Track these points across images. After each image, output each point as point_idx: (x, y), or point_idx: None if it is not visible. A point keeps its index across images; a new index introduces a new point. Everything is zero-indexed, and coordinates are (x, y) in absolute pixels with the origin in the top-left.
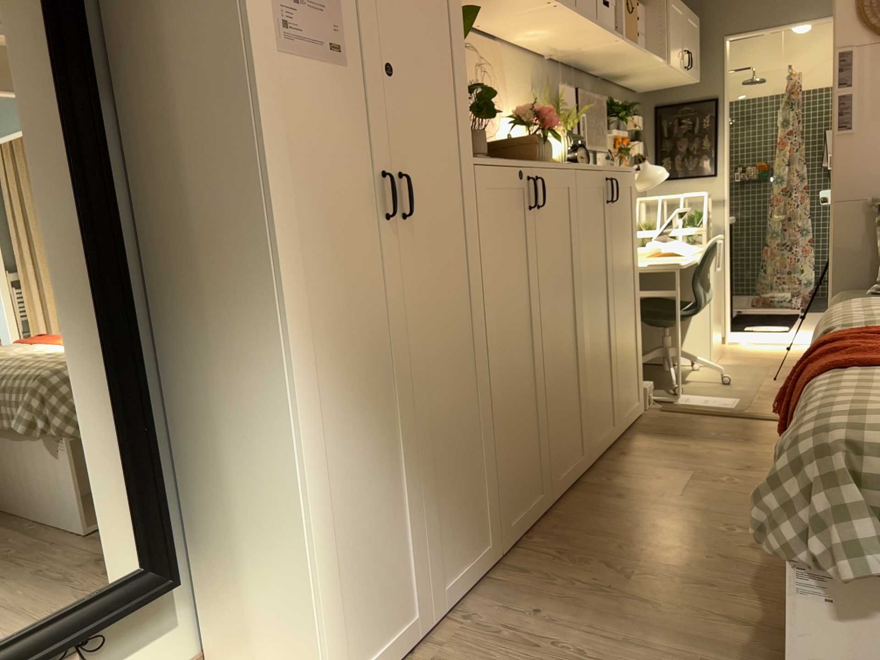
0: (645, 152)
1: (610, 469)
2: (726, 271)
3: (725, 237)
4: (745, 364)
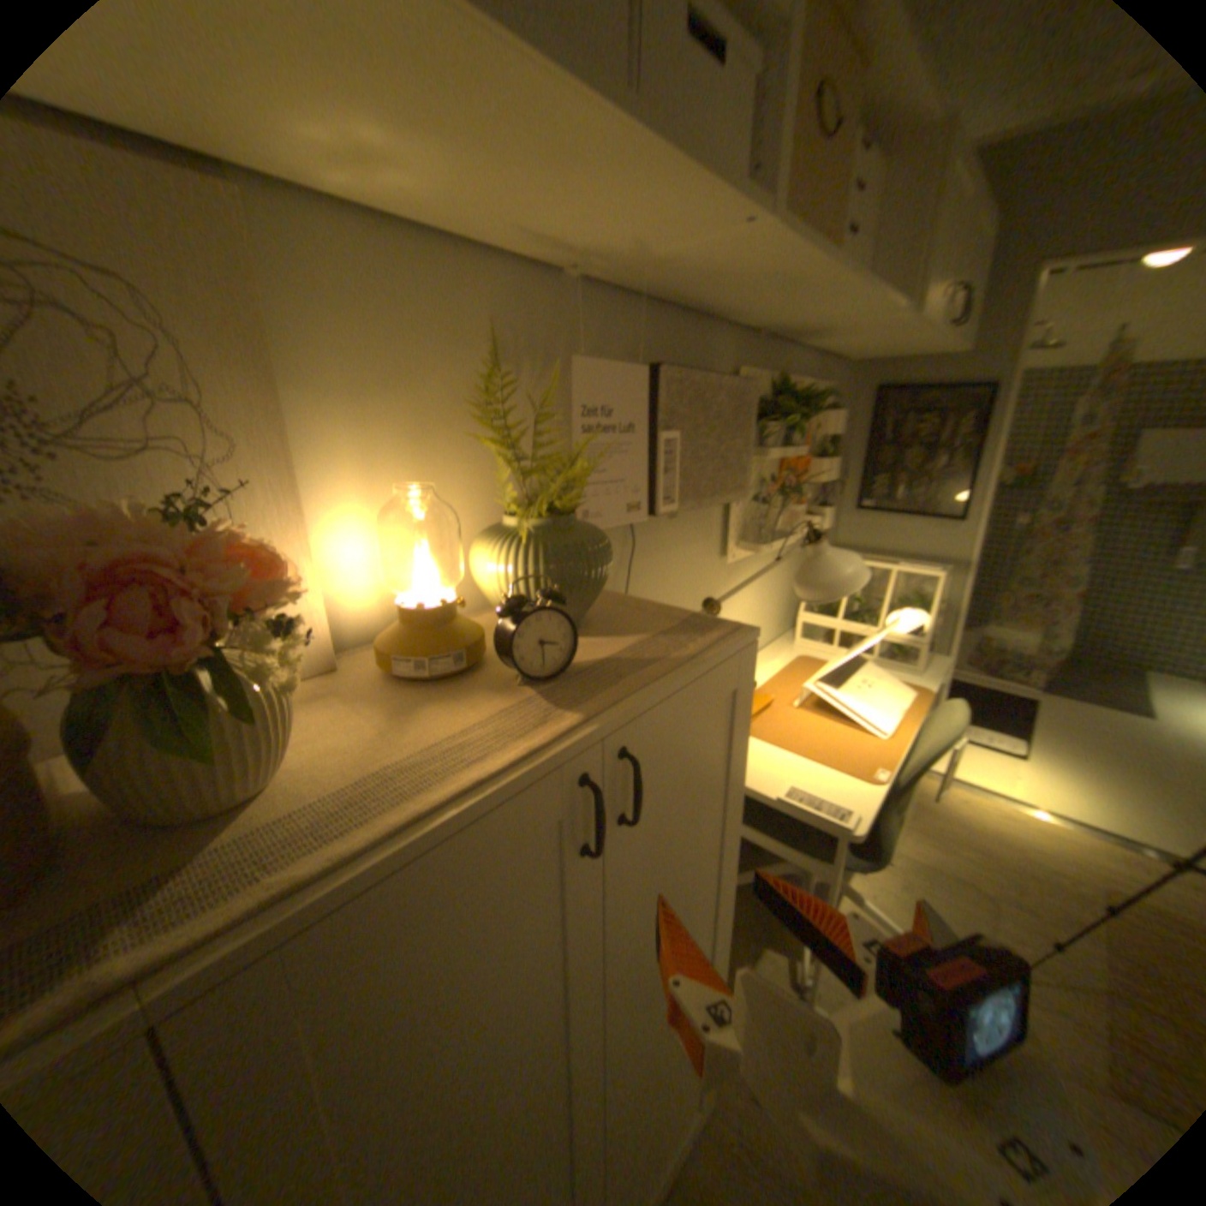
0: (852, 462)
1: None
2: (951, 673)
3: (963, 623)
4: (958, 882)
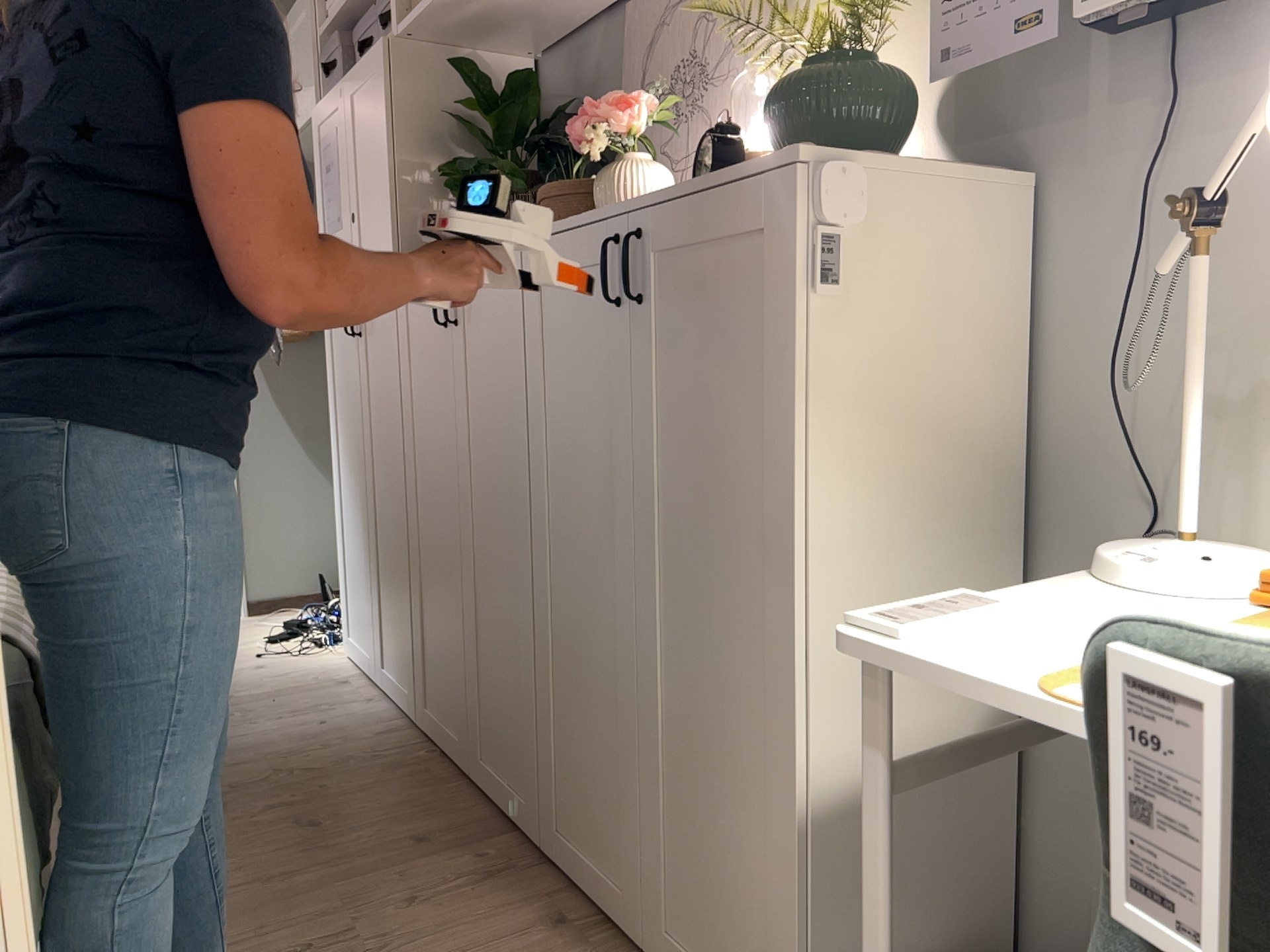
0: None
1: (509, 884)
2: None
3: None
4: None
